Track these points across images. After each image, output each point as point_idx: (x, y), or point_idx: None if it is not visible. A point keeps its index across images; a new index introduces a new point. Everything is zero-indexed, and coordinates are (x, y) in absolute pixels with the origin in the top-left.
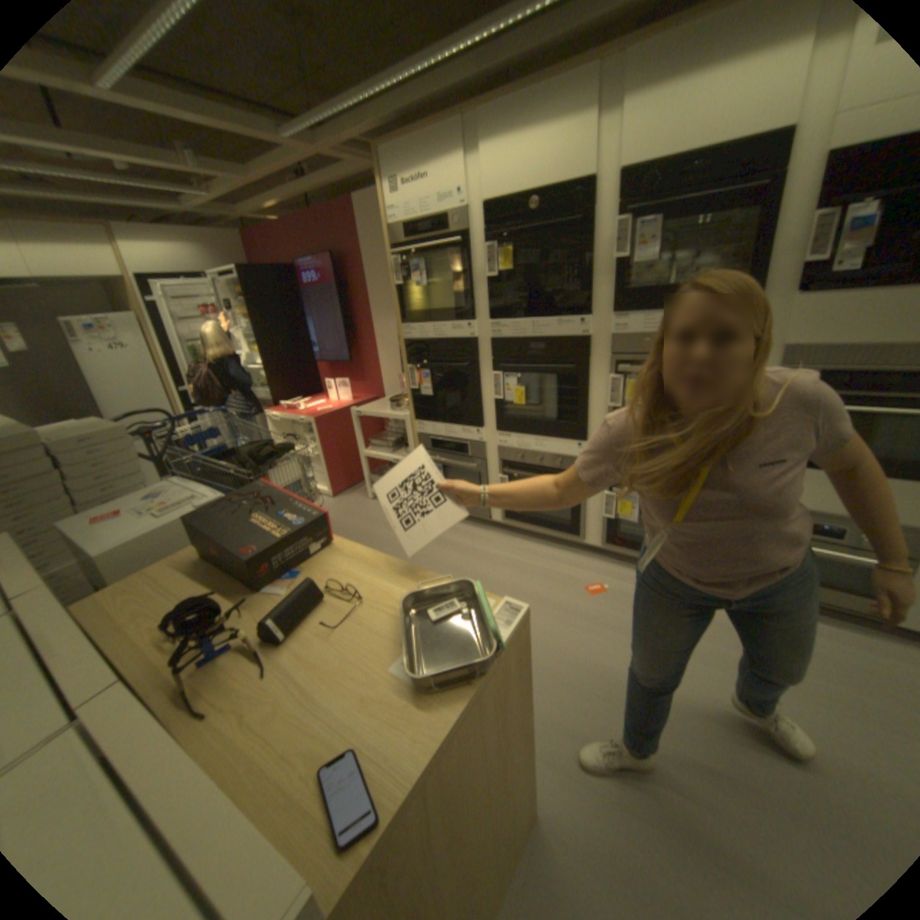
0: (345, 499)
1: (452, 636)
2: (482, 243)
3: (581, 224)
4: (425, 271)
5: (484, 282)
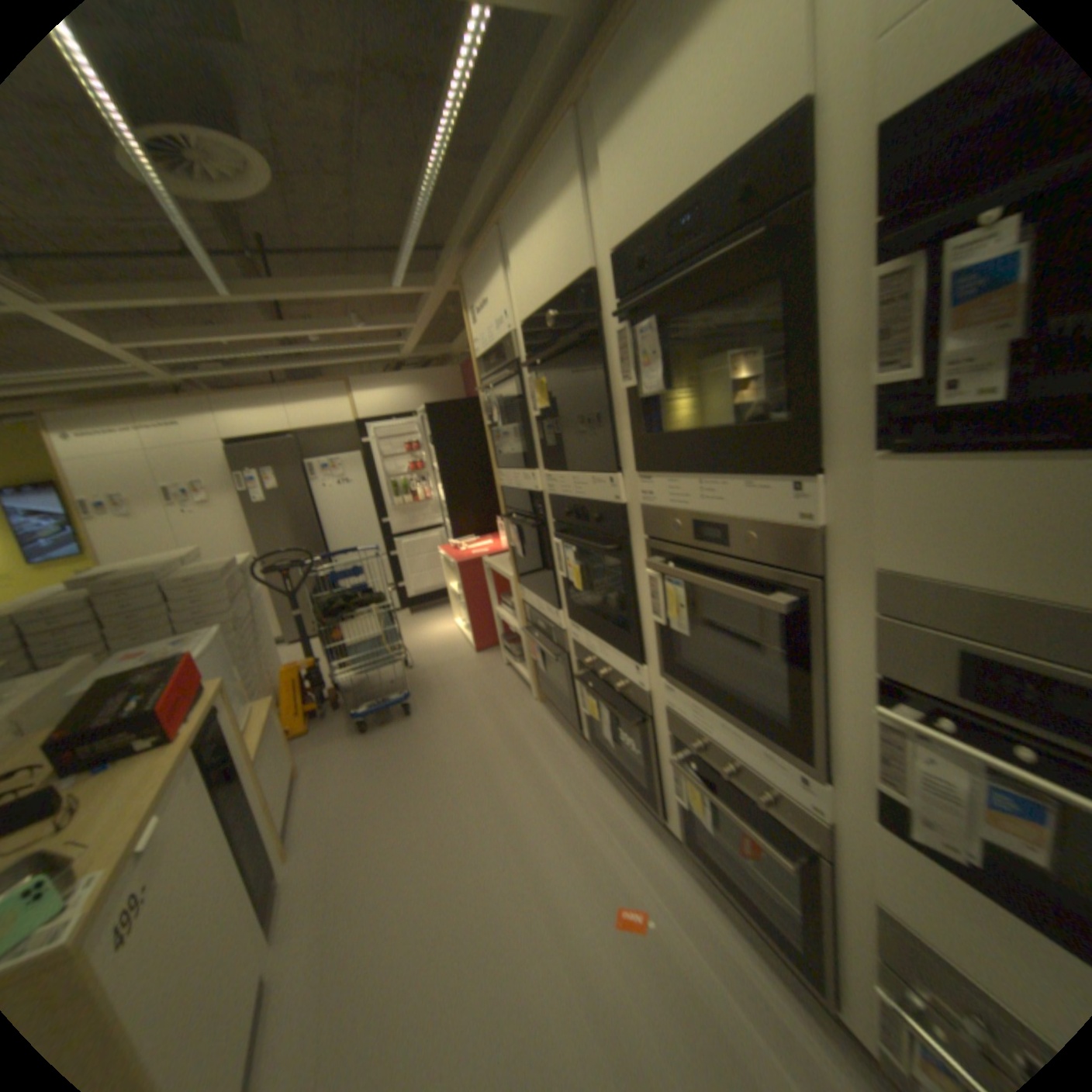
0: (484, 657)
1: None
2: (528, 373)
3: (590, 341)
4: (499, 408)
5: (536, 421)
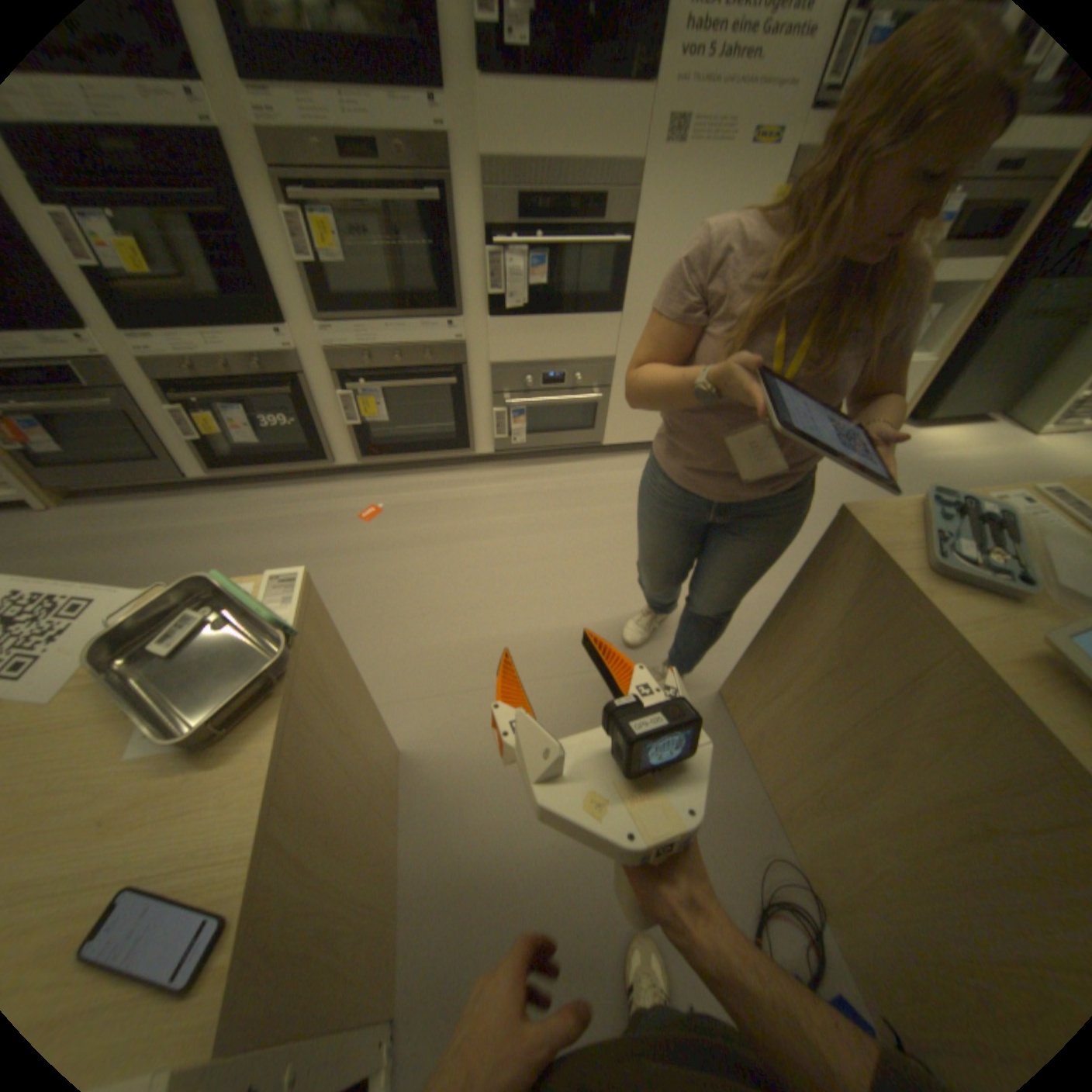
0: None
1: (207, 658)
2: None
3: None
4: None
5: None
